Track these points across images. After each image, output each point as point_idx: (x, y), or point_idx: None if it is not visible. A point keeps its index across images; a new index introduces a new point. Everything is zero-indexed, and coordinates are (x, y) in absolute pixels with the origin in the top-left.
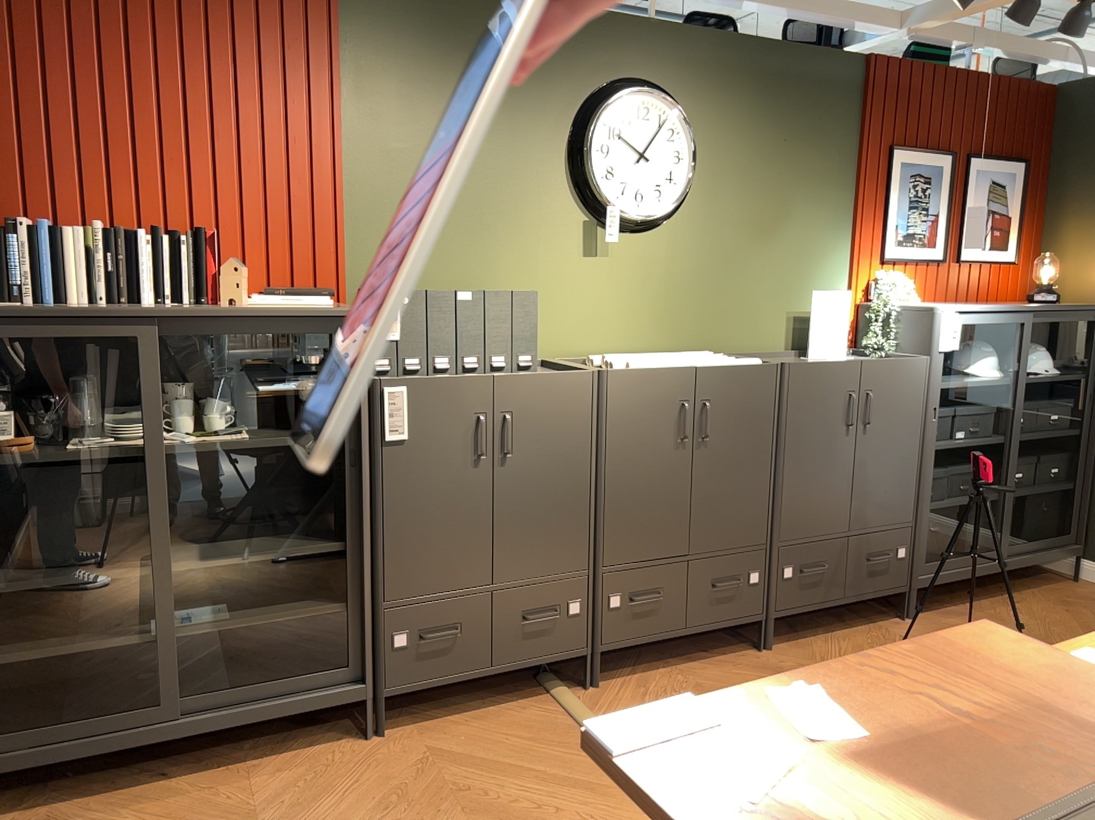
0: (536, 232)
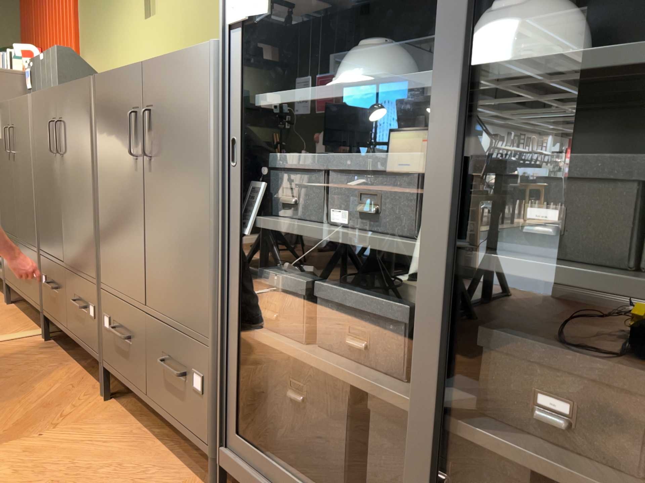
0: (127, 11)
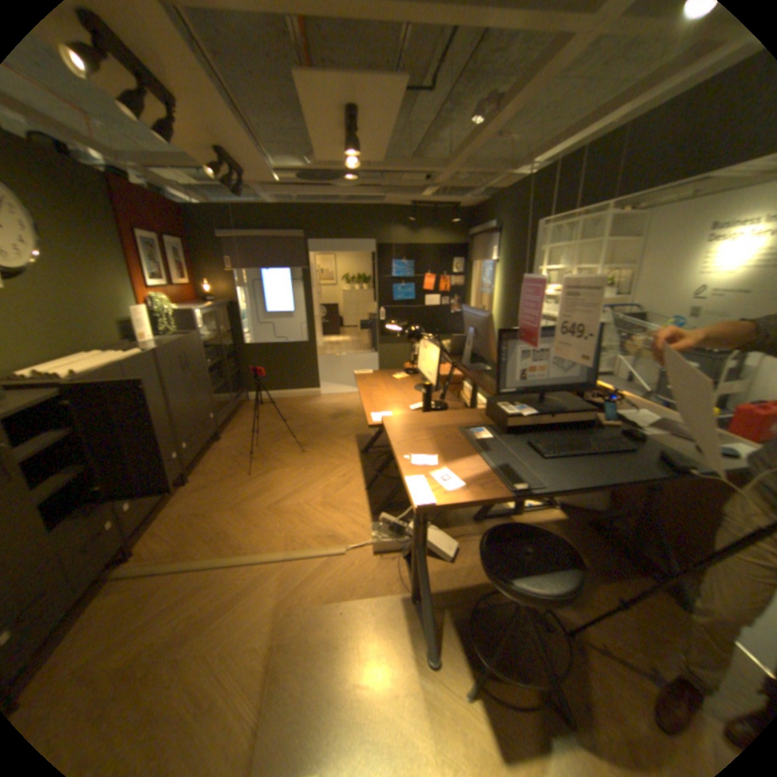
0: None
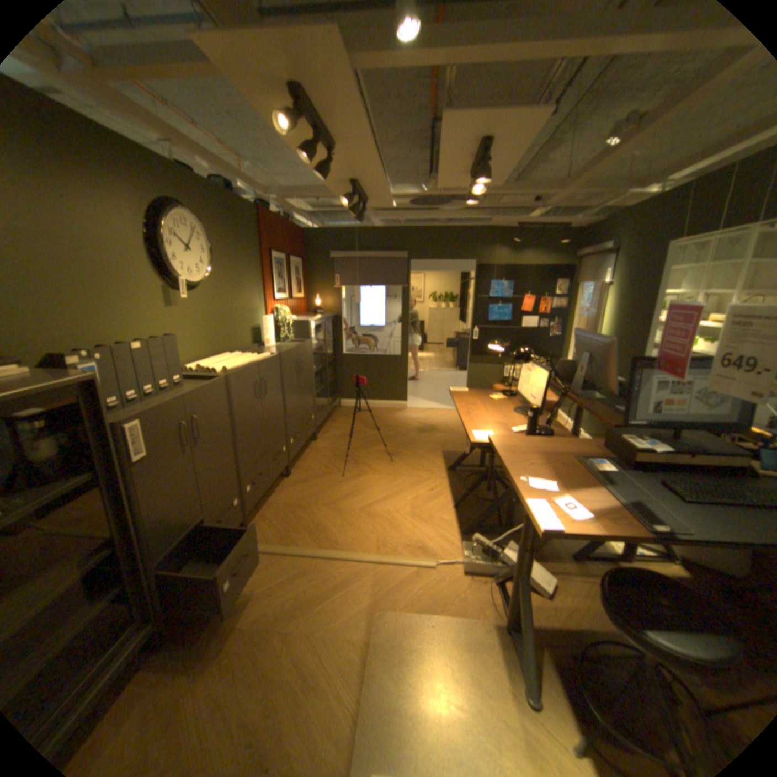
0: (137, 294)
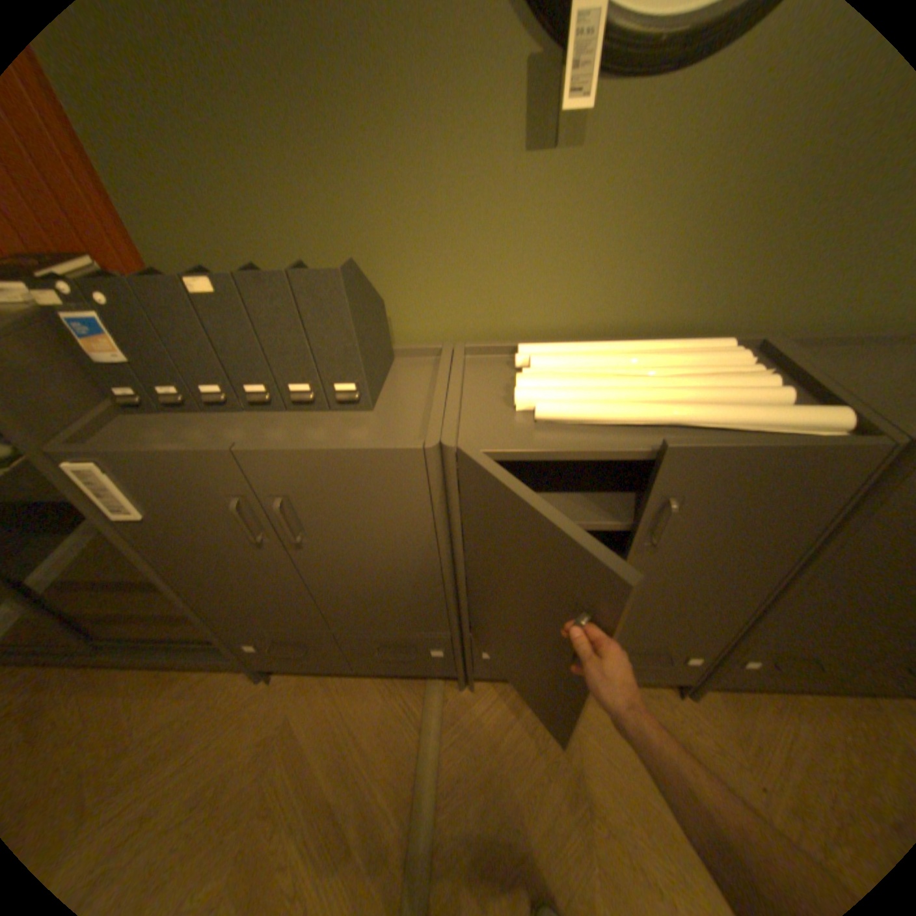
0: (420, 103)
